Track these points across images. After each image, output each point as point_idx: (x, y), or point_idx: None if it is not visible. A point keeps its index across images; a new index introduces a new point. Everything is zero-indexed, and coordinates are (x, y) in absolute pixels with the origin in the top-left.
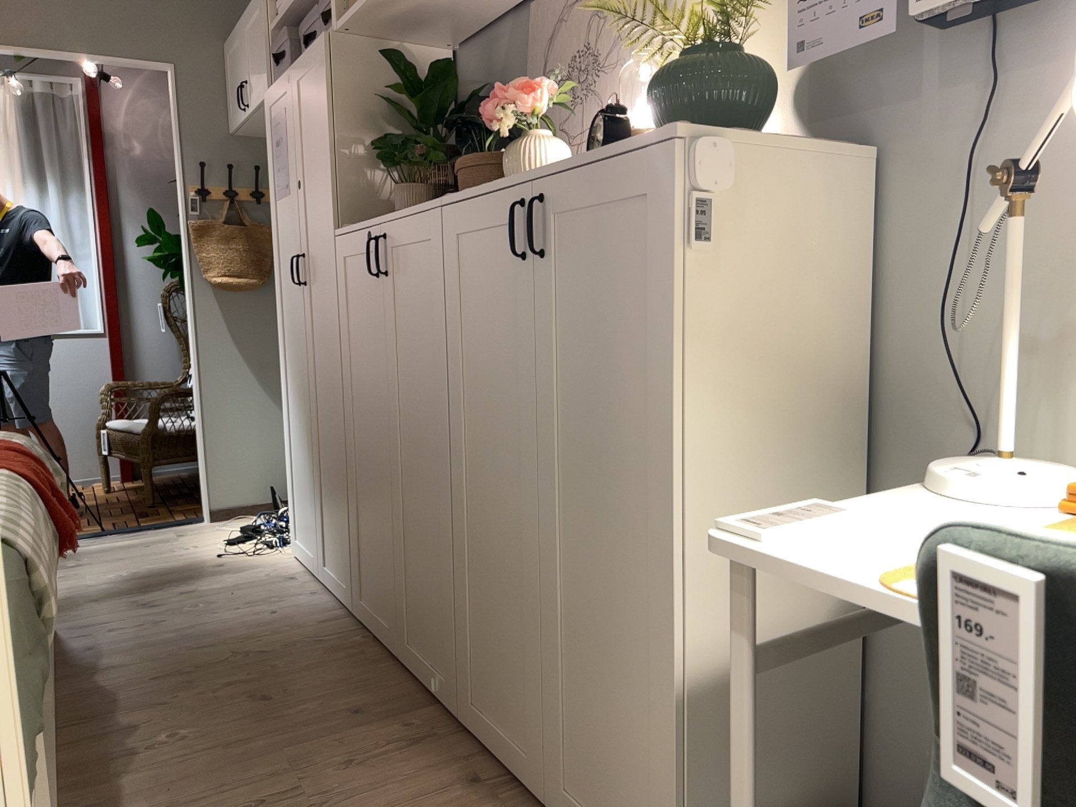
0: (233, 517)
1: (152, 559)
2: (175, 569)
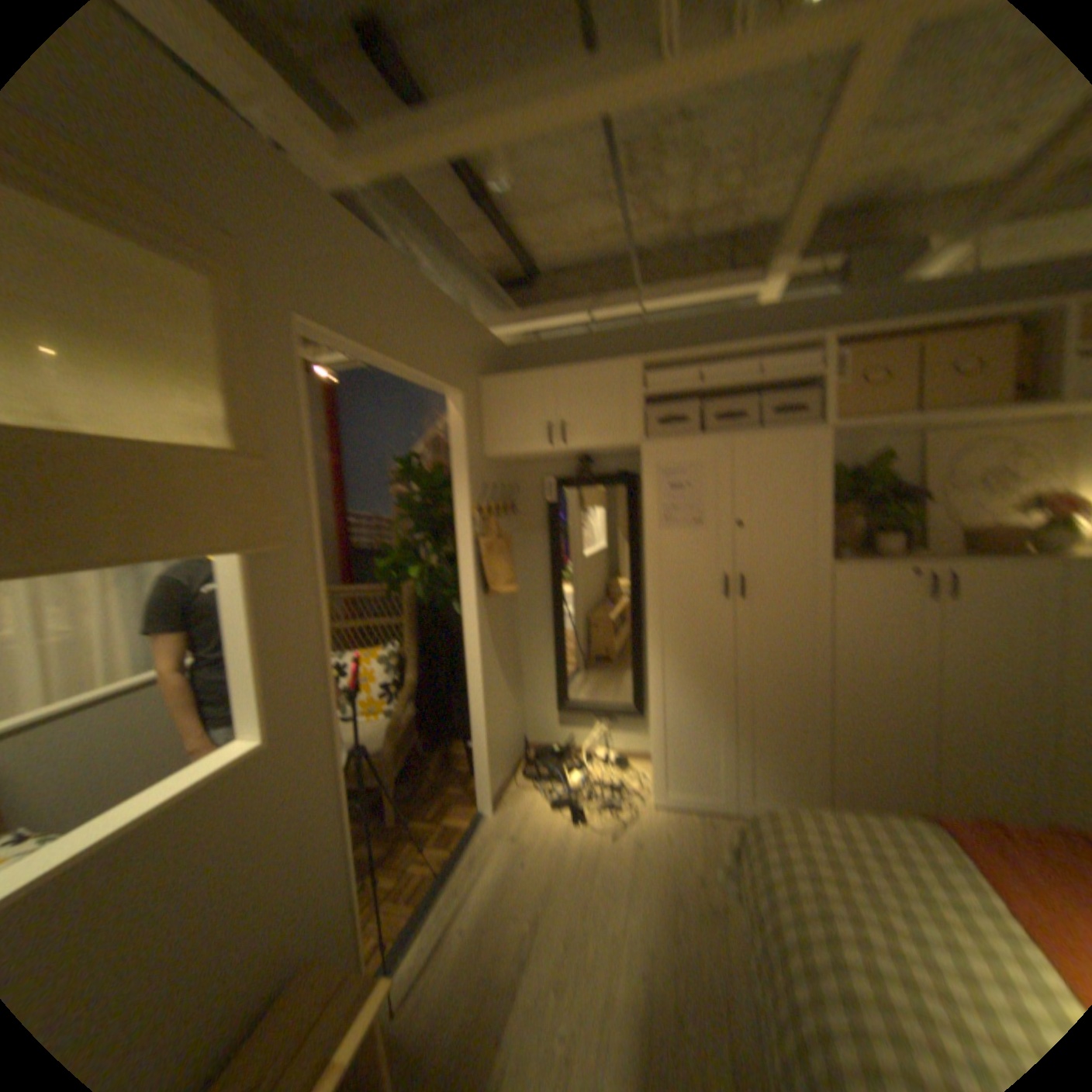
0: (500, 800)
1: (573, 875)
2: (621, 870)
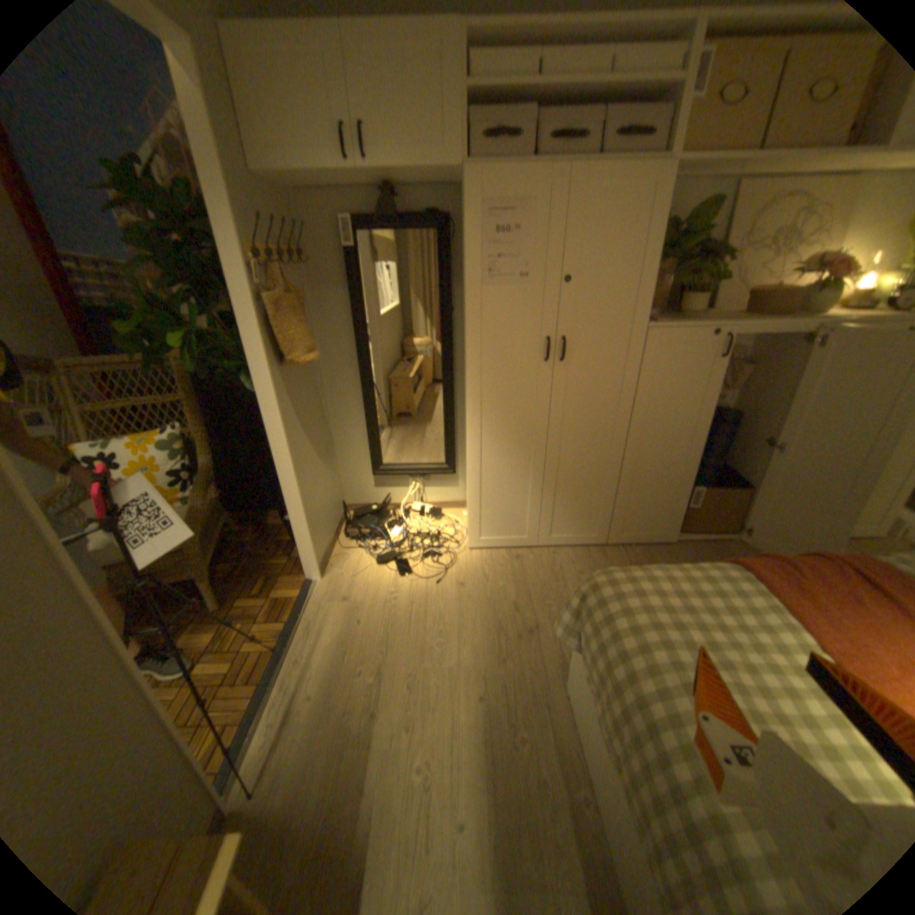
0: (329, 563)
1: (408, 621)
2: (450, 609)
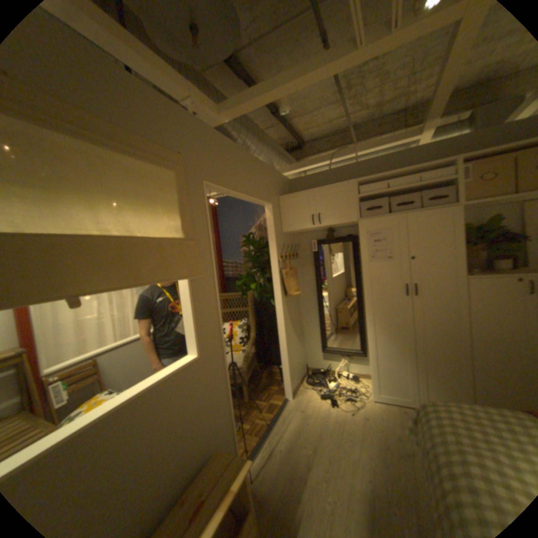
0: (296, 394)
1: (332, 431)
2: (357, 431)
